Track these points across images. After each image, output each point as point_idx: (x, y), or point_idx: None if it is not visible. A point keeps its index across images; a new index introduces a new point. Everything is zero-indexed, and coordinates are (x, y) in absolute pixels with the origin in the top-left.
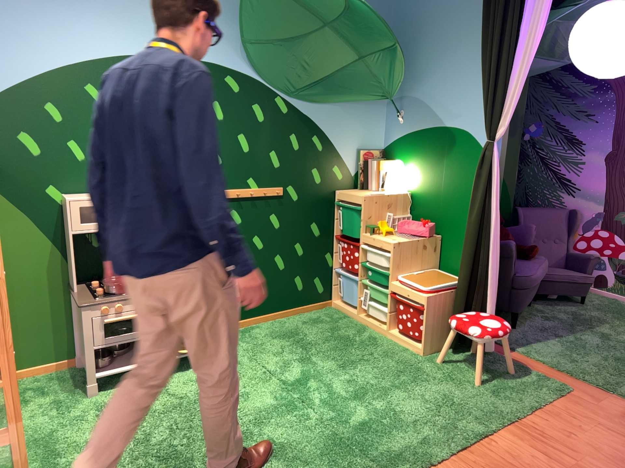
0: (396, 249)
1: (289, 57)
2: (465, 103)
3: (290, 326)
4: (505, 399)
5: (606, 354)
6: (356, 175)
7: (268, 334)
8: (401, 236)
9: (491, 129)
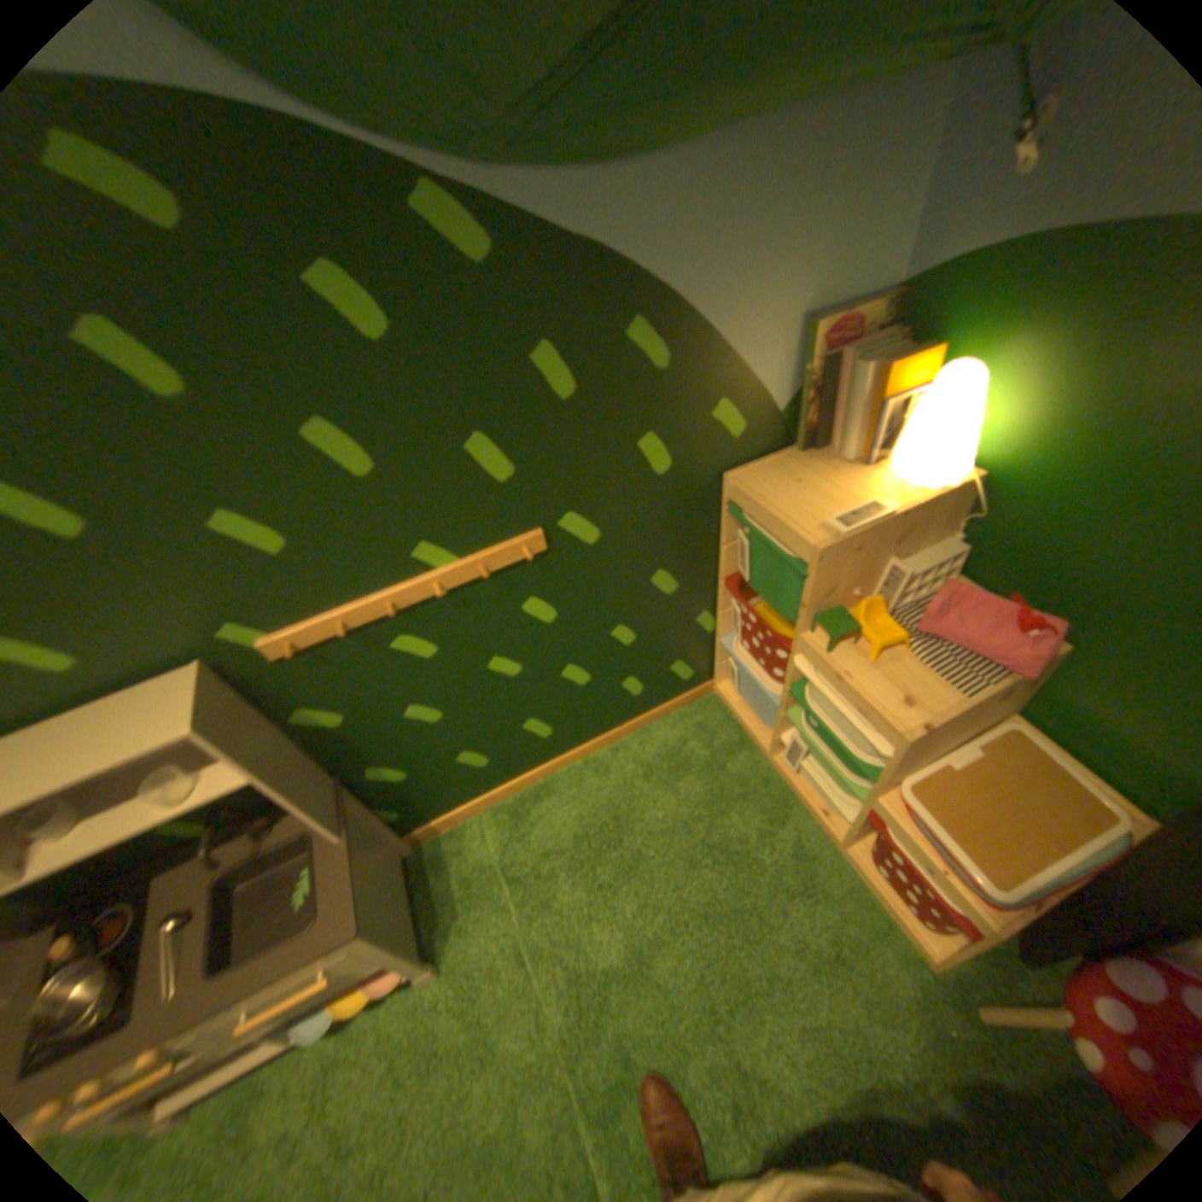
0: (915, 749)
1: None
2: None
3: (616, 787)
4: None
5: None
6: (791, 407)
7: (569, 822)
8: (931, 665)
9: None
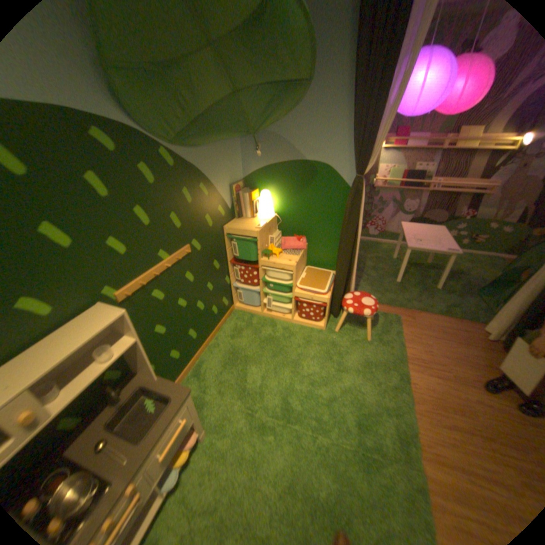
0: (295, 269)
1: (167, 91)
2: (325, 140)
3: (224, 346)
4: (388, 344)
5: (386, 282)
6: (231, 208)
7: (216, 364)
8: (288, 254)
9: (363, 166)
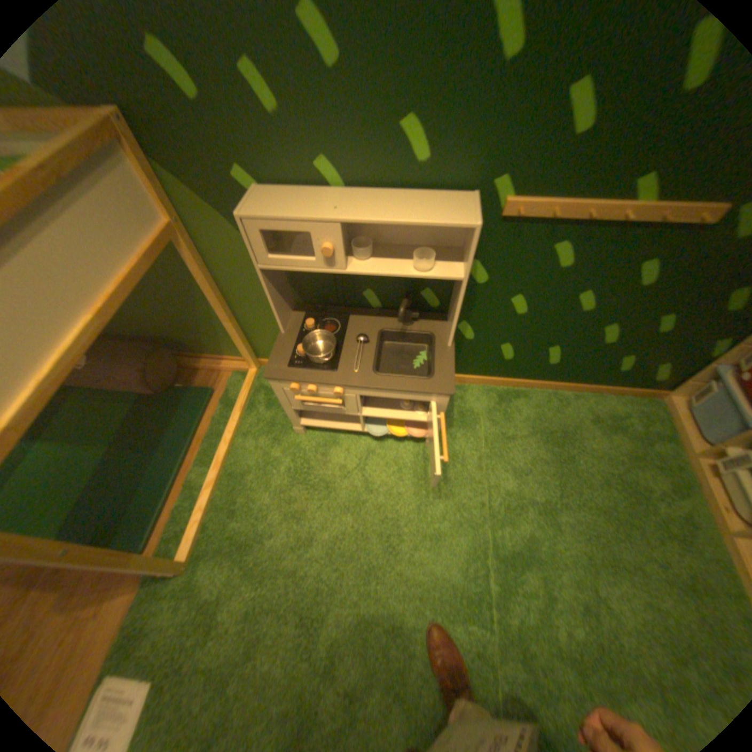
0: None
1: None
2: None
3: (570, 417)
4: None
5: None
6: None
7: (533, 419)
8: None
9: None
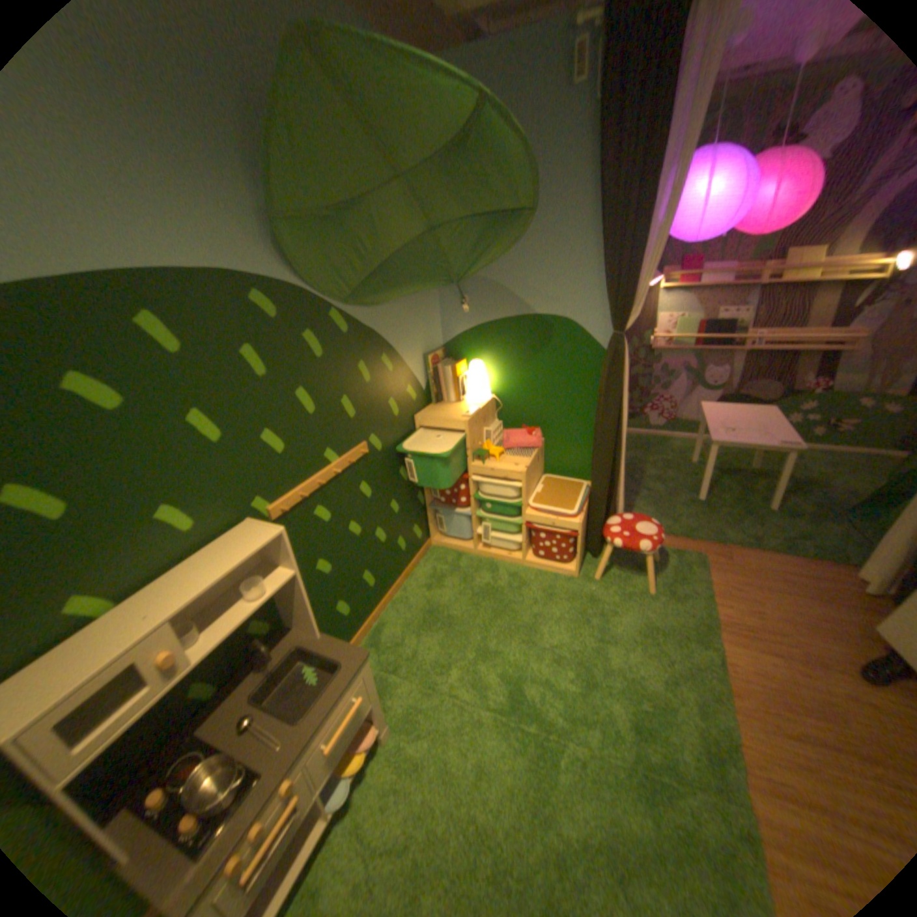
0: (525, 477)
1: (341, 239)
2: (563, 284)
3: (416, 602)
4: (685, 600)
5: (681, 500)
6: (425, 389)
7: (404, 629)
8: (513, 456)
9: (622, 319)
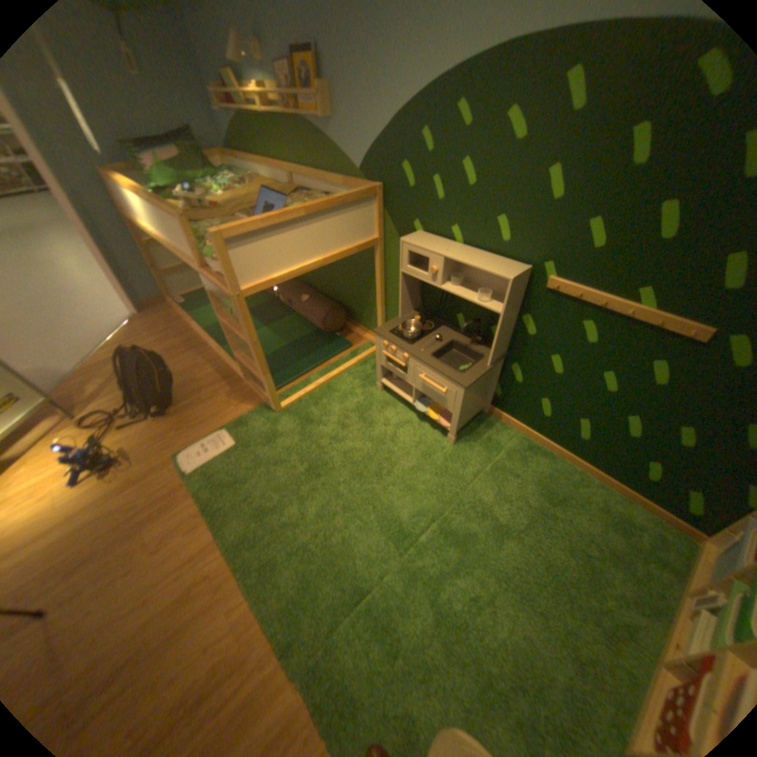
0: None
1: None
2: None
3: (581, 496)
4: None
5: None
6: None
7: (545, 477)
8: None
9: None
